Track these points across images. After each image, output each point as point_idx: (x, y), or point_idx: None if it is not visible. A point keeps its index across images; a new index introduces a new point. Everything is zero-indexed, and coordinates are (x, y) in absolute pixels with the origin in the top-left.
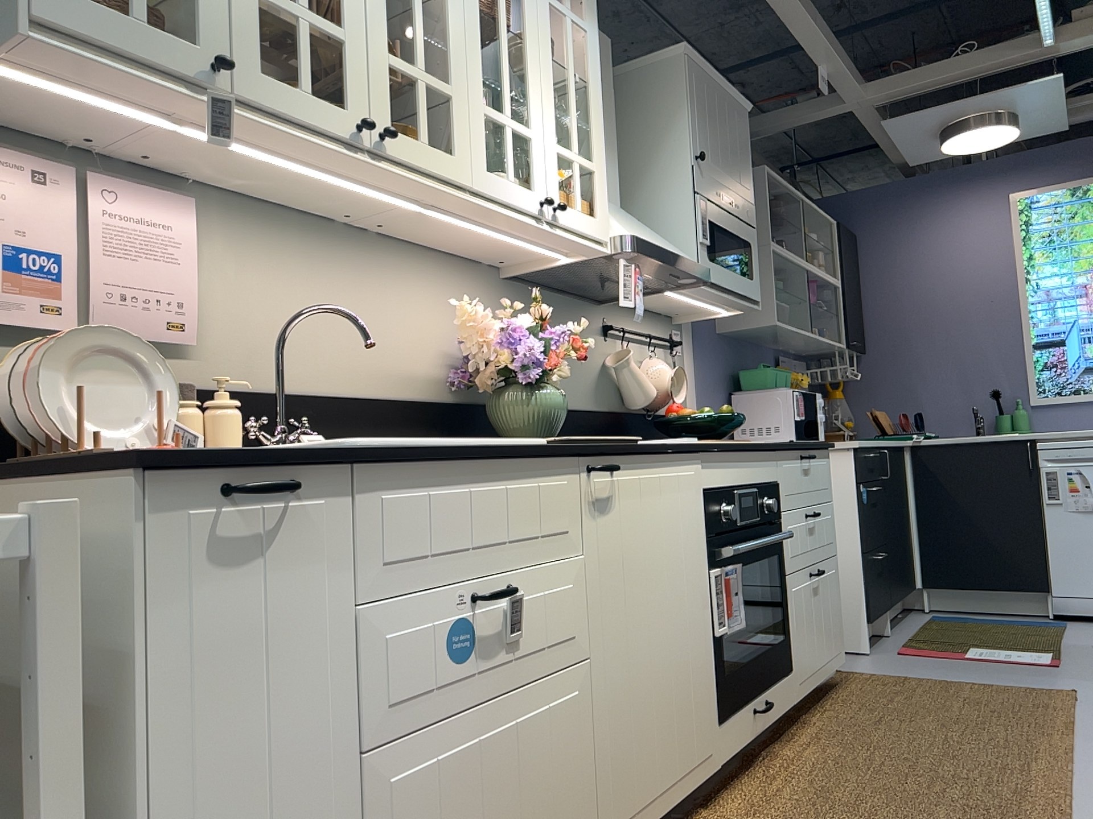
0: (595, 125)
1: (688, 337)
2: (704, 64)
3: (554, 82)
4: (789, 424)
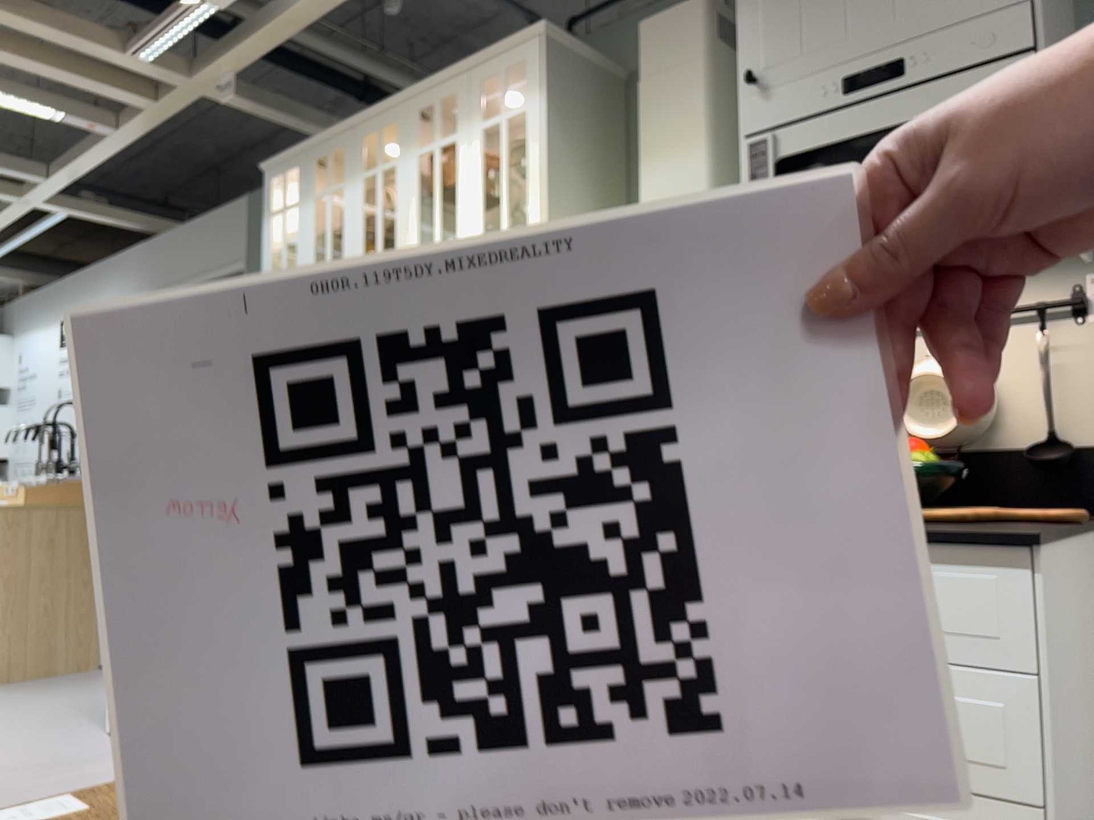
0: (529, 198)
1: None
2: None
3: (481, 198)
4: None
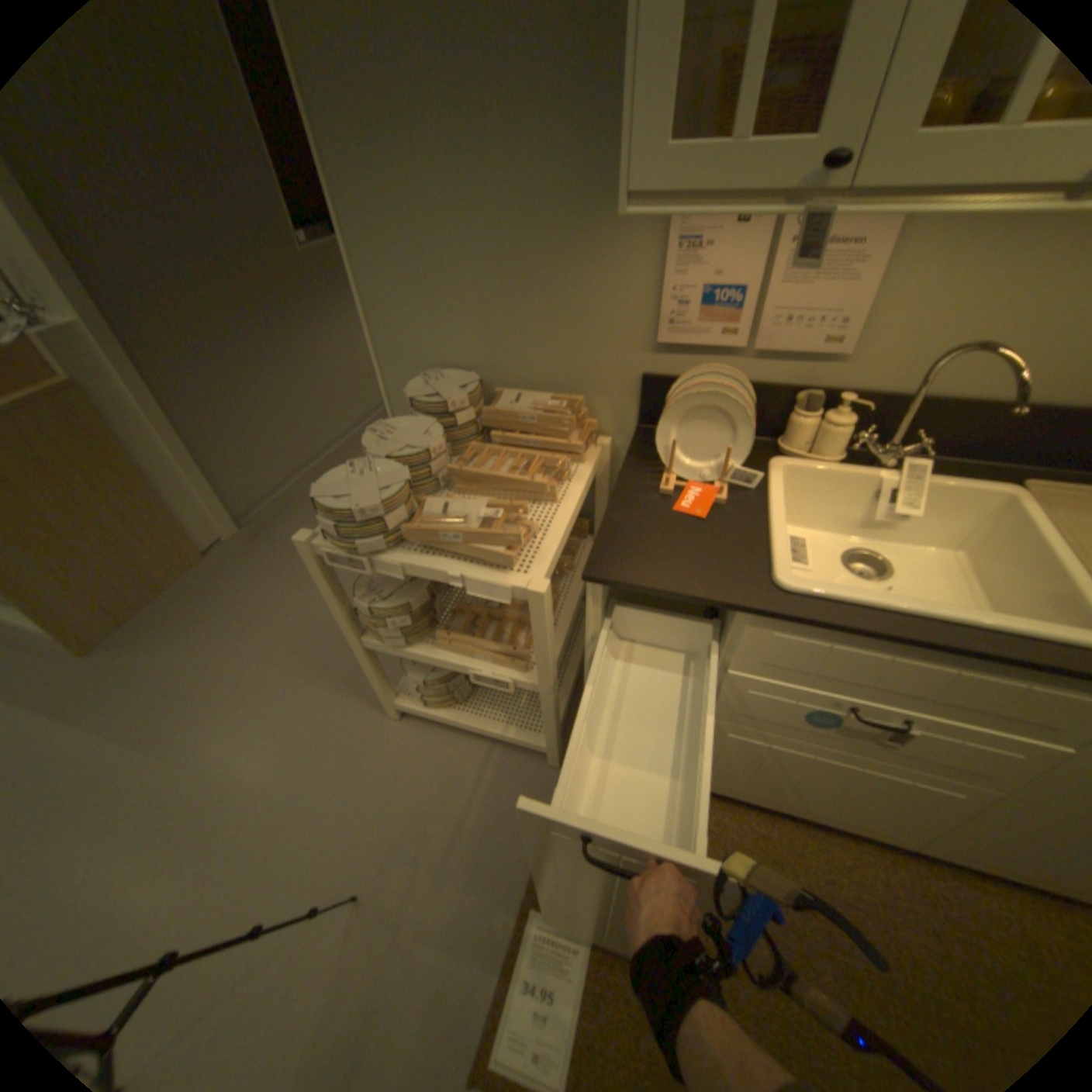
0: None
1: None
2: None
3: None
4: None
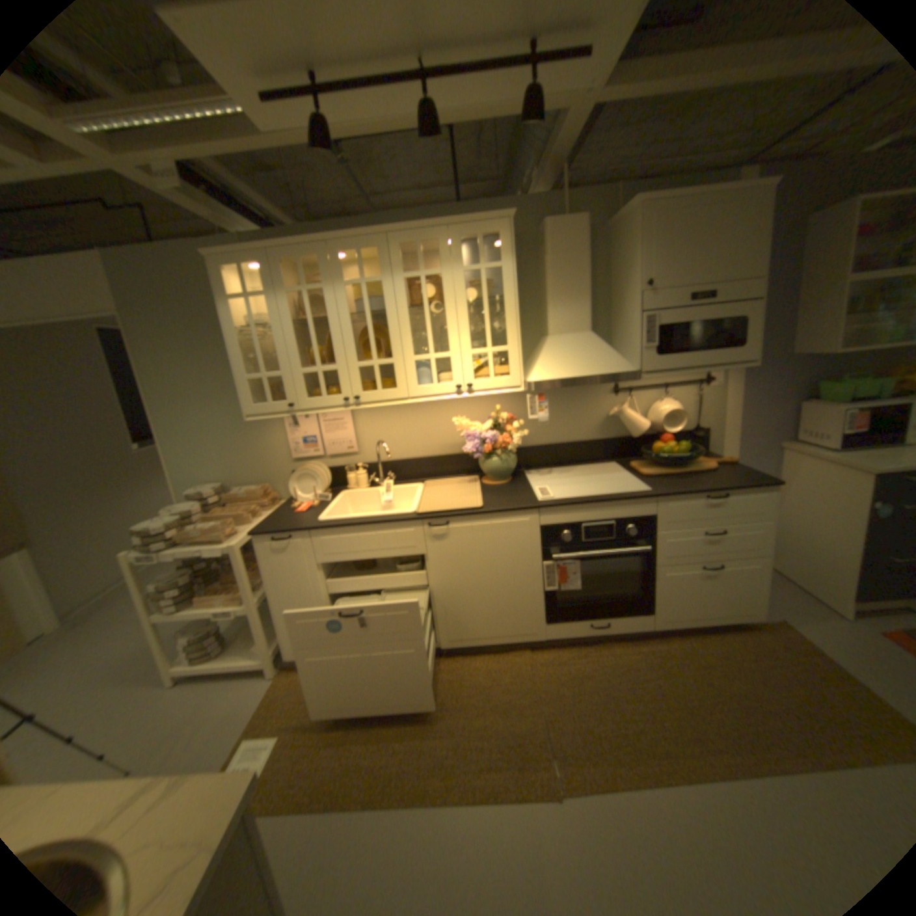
0: (508, 323)
1: (733, 370)
2: (671, 194)
3: (467, 317)
4: (840, 435)
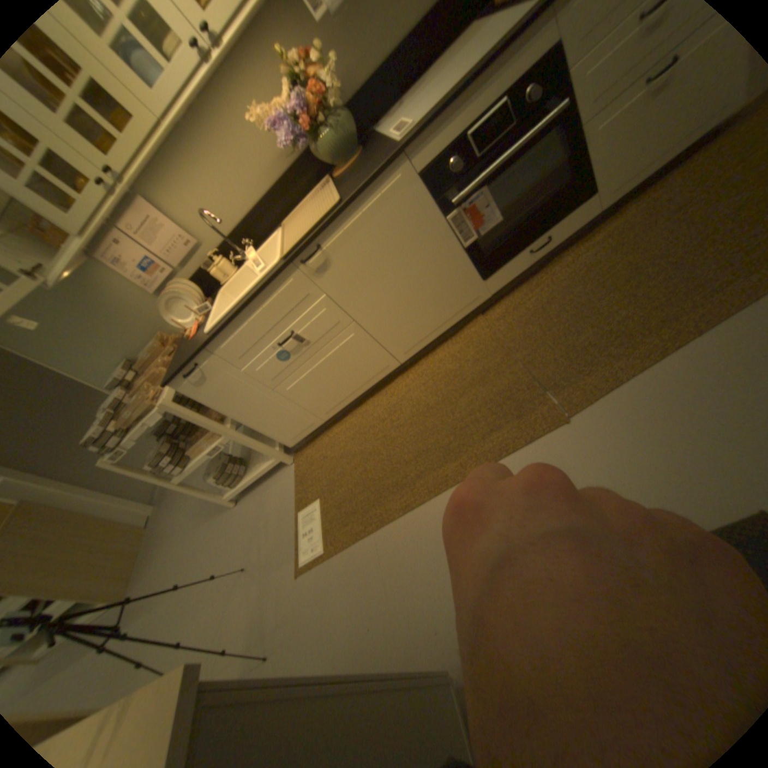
0: None
1: None
2: None
3: None
4: None
